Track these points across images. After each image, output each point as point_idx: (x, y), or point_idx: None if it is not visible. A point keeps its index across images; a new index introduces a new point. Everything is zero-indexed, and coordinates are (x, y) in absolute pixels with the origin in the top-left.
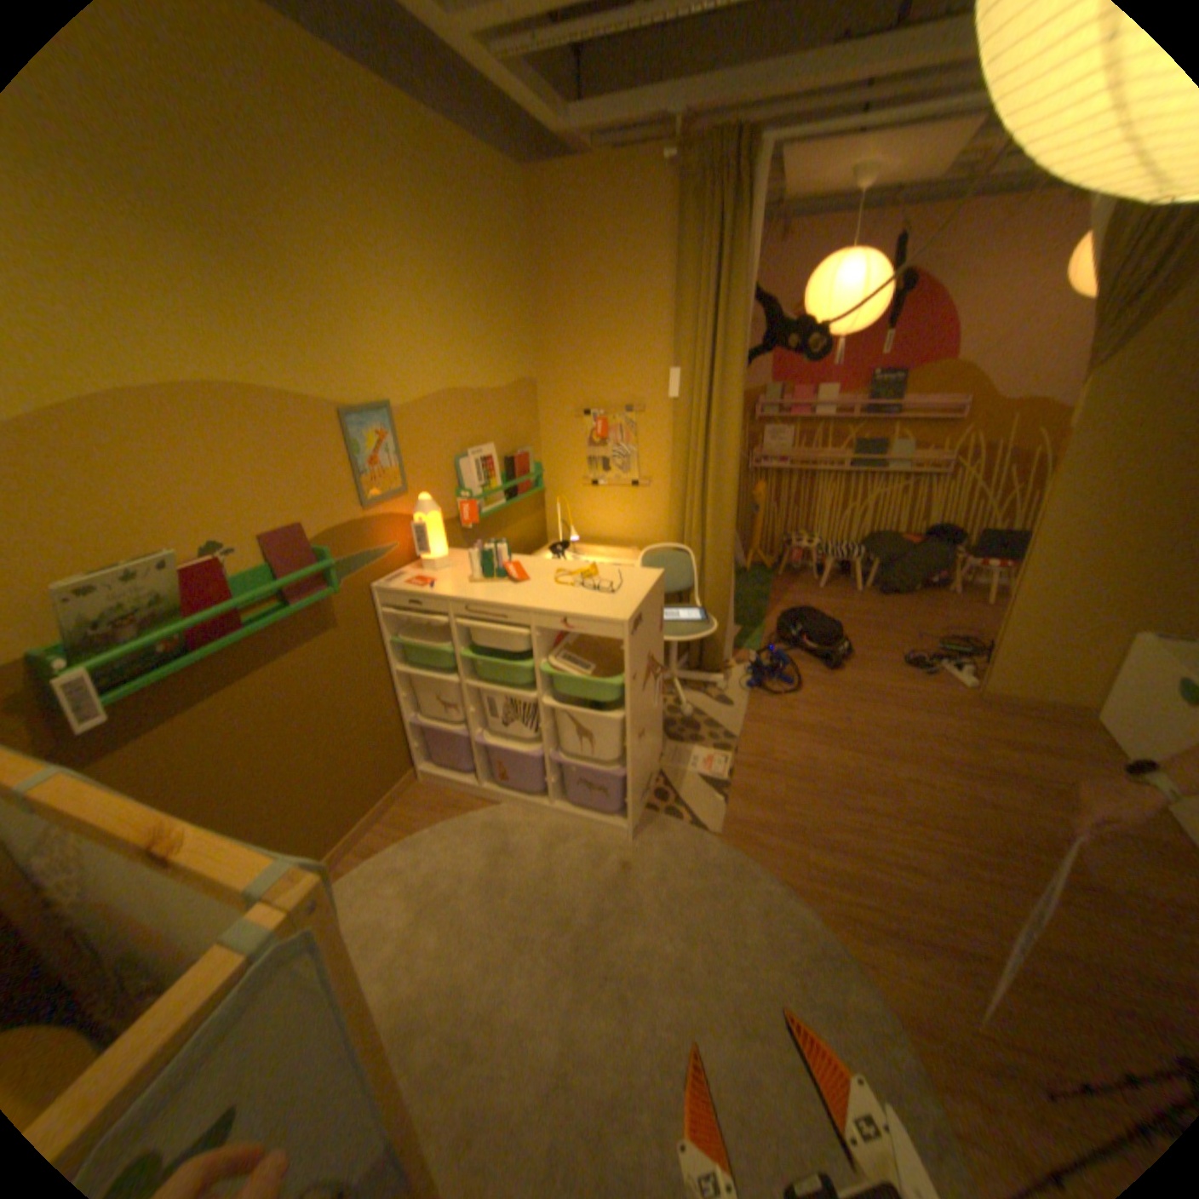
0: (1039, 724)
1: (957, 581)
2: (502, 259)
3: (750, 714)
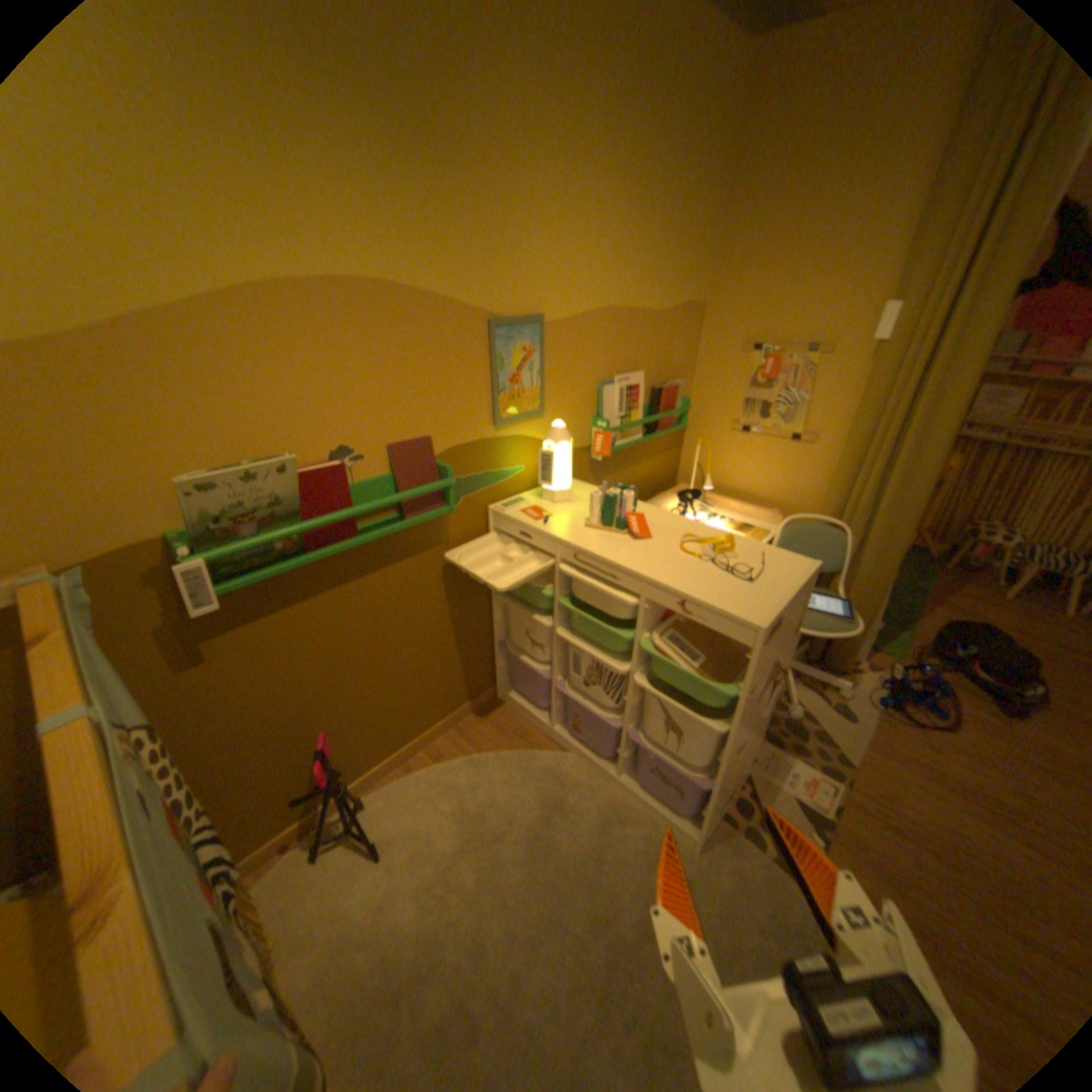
0: None
1: None
2: (701, 156)
3: (879, 742)
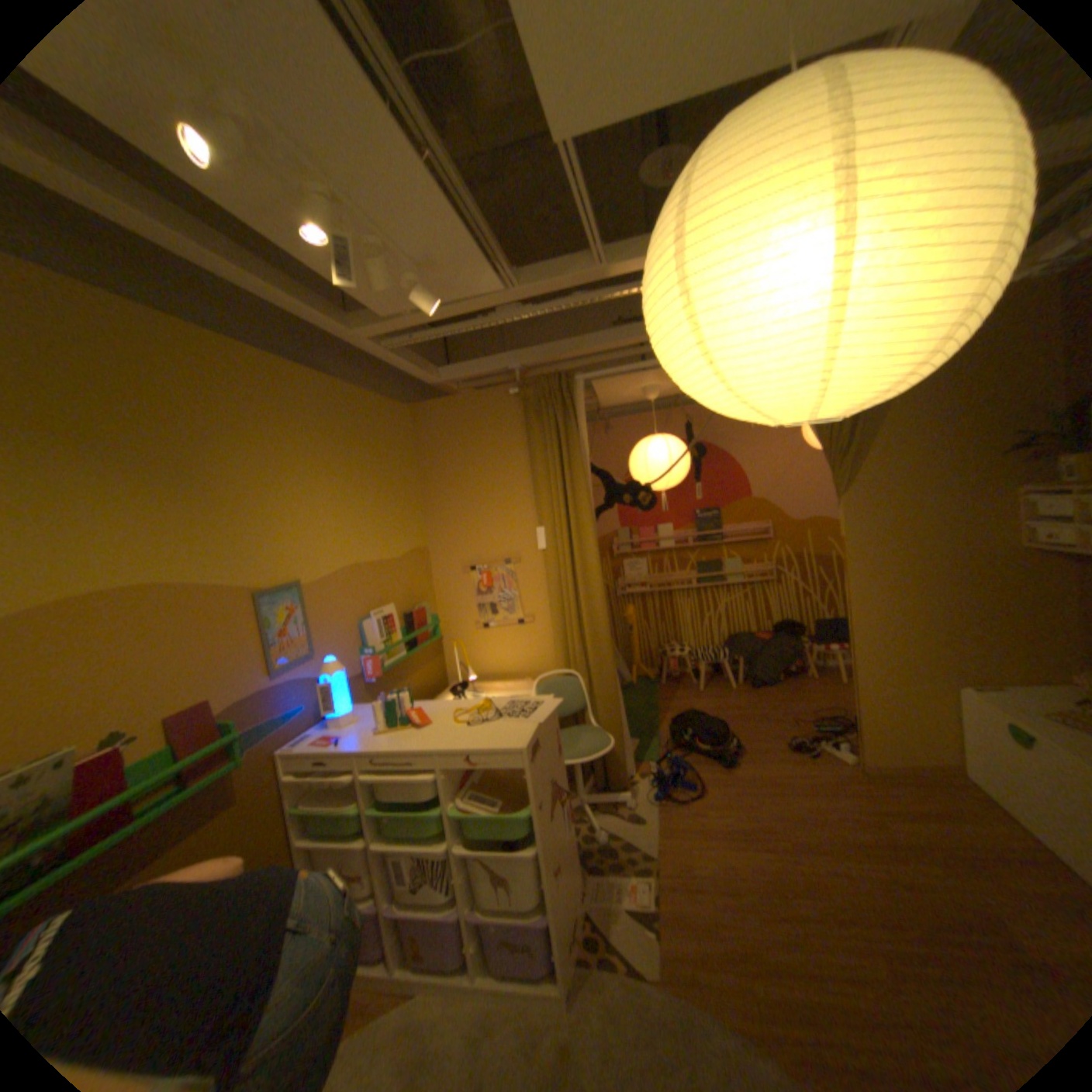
0: (922, 792)
1: (812, 667)
2: (396, 464)
3: (663, 831)
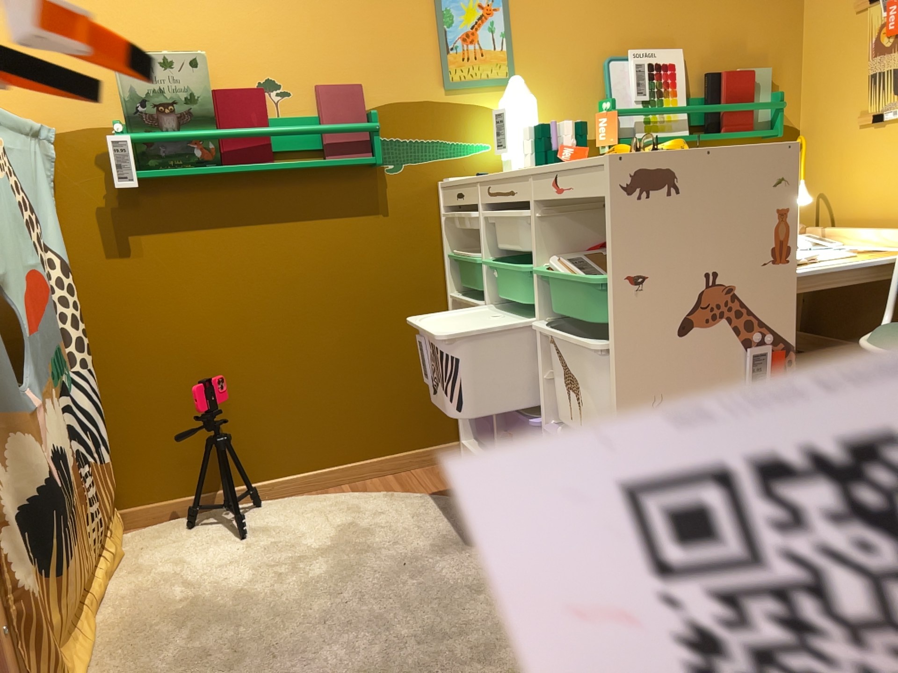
0: None
1: None
2: None
3: None
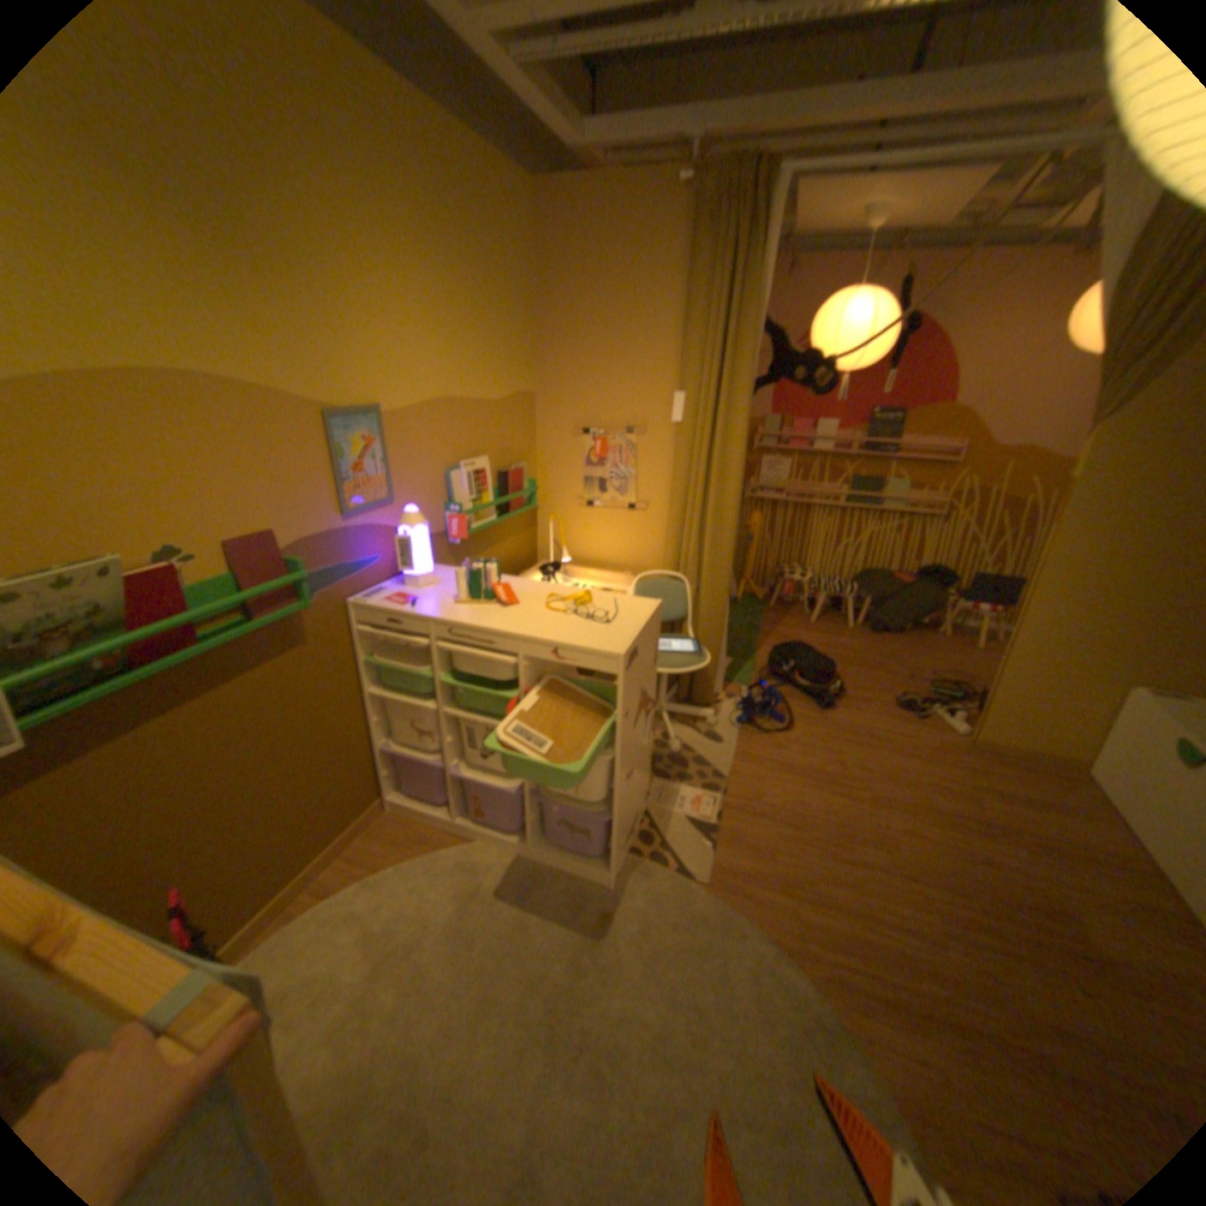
0: (1032, 777)
1: (947, 624)
2: (508, 270)
3: (739, 754)
